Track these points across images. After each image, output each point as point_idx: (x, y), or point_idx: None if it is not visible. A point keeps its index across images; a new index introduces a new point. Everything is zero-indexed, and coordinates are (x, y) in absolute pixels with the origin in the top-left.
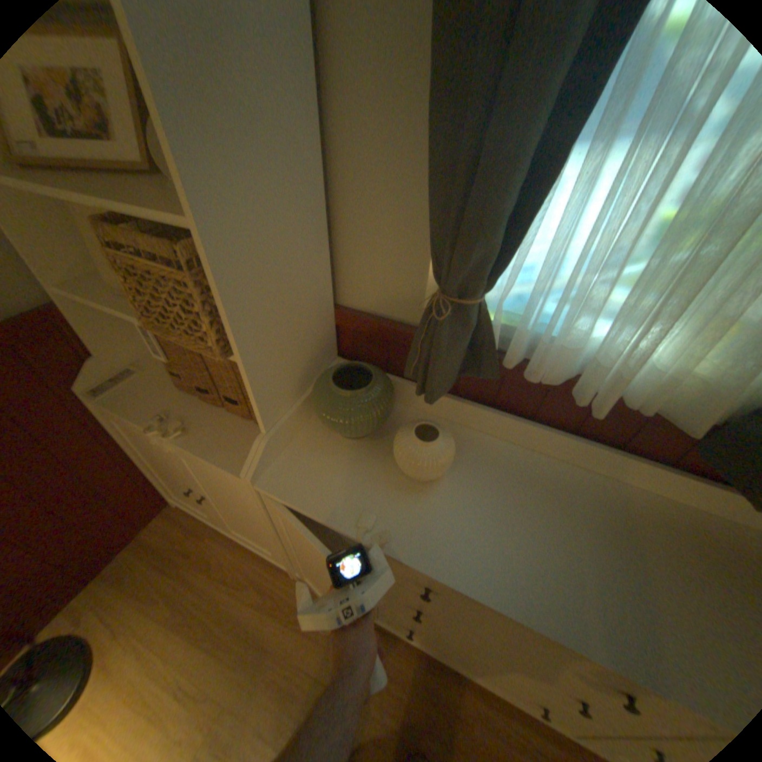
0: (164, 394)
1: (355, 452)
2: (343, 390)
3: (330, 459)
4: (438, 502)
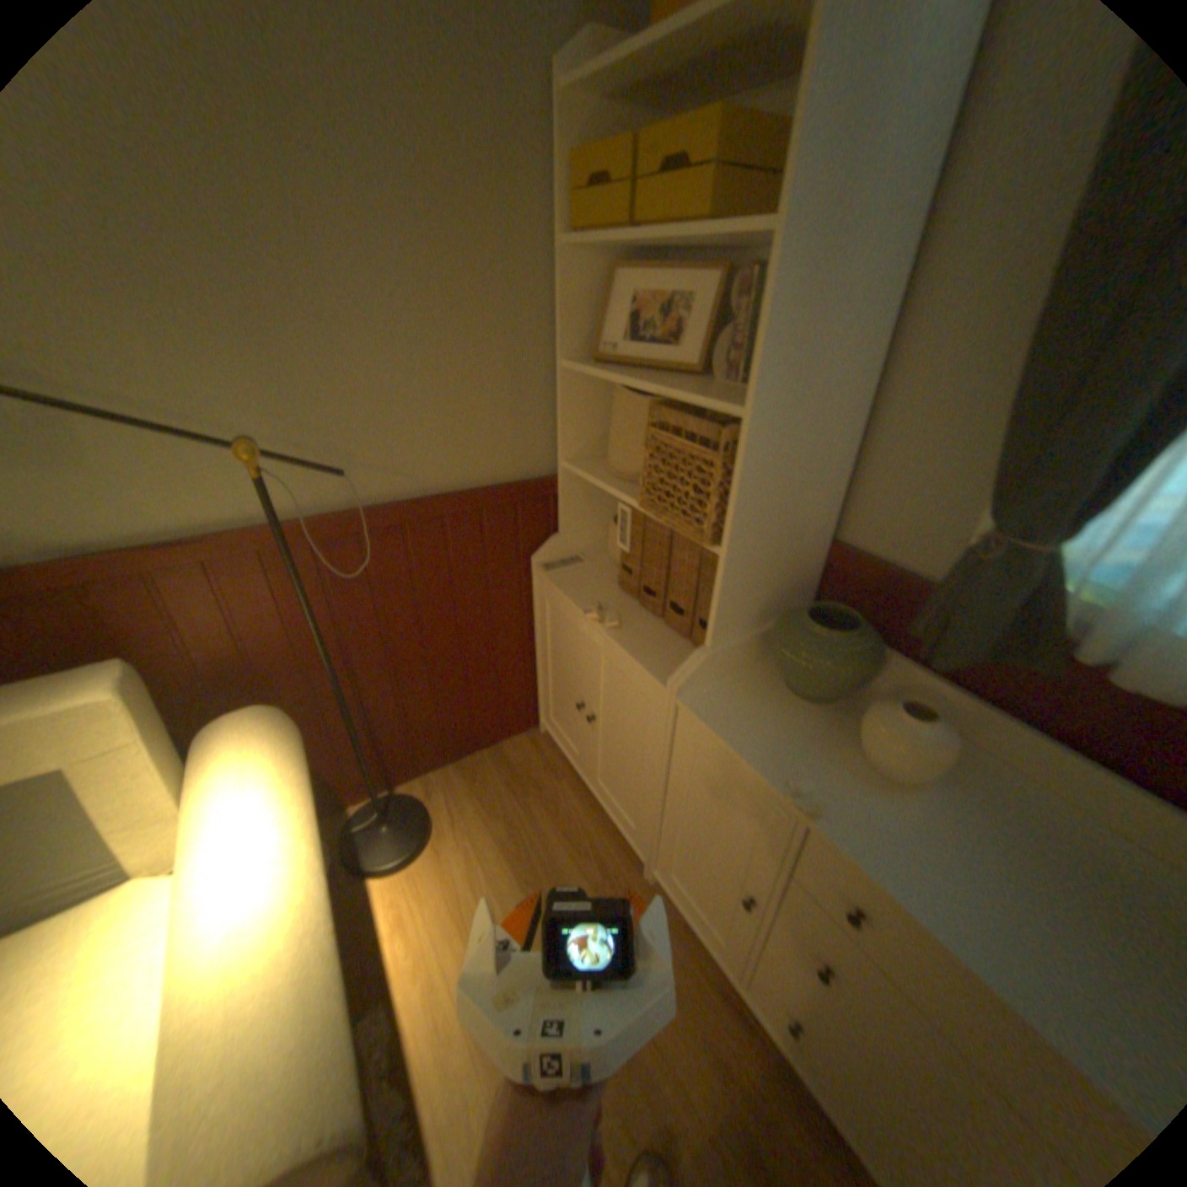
0: (606, 588)
1: (805, 714)
2: (819, 628)
3: (771, 710)
4: (911, 813)
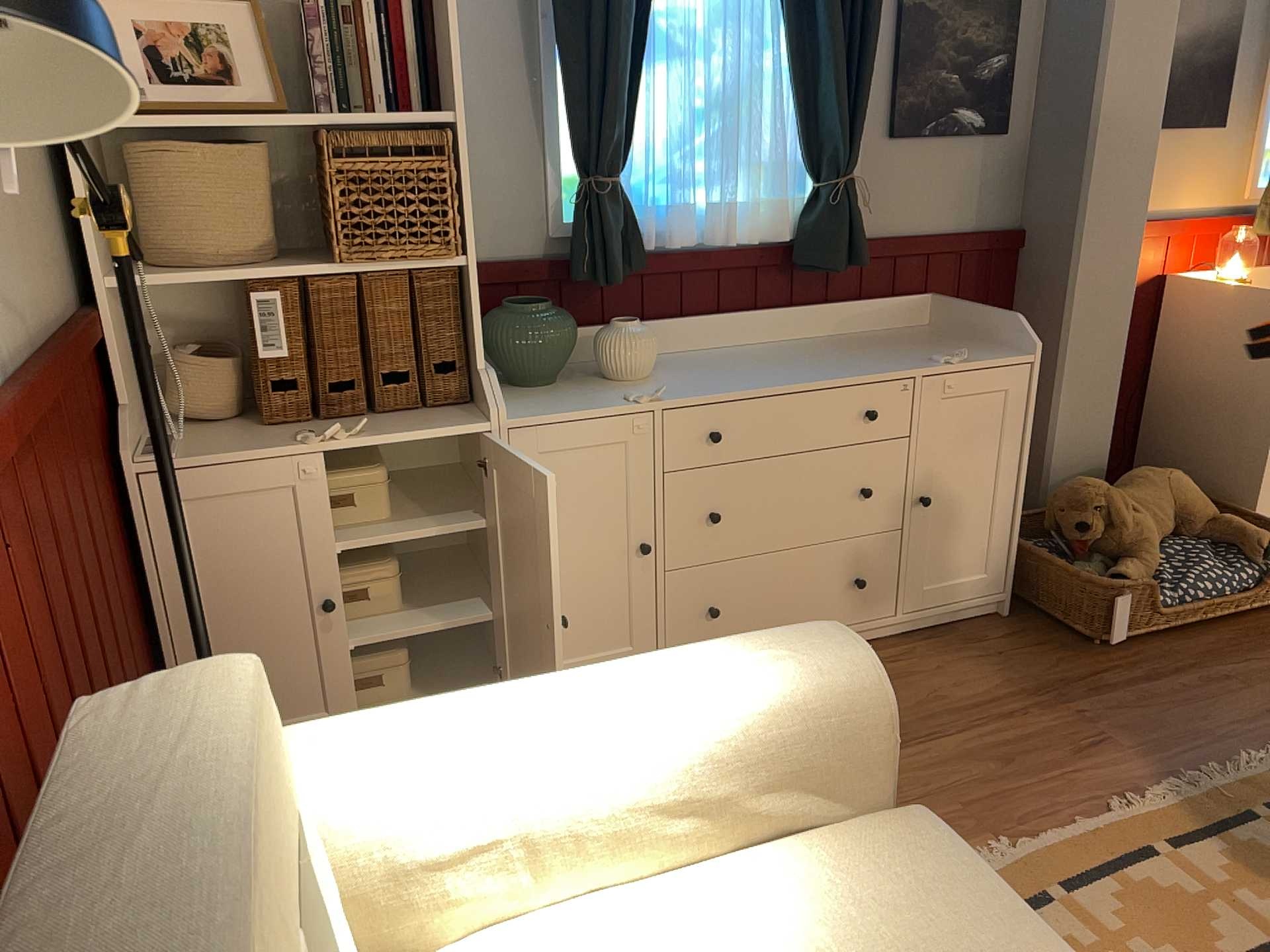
0: (260, 433)
1: (559, 388)
2: (531, 308)
3: (545, 396)
4: (667, 381)
